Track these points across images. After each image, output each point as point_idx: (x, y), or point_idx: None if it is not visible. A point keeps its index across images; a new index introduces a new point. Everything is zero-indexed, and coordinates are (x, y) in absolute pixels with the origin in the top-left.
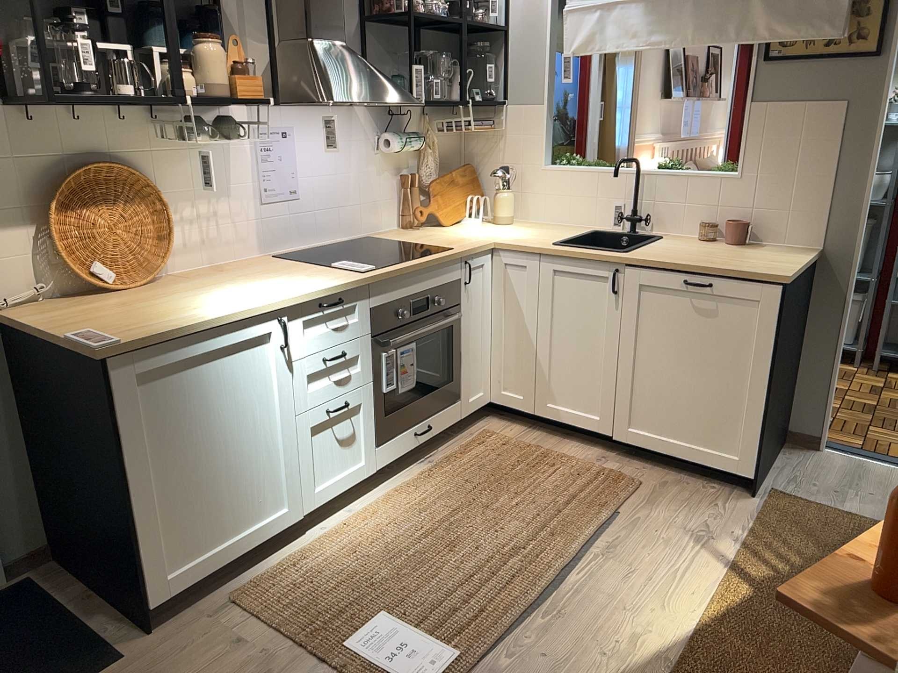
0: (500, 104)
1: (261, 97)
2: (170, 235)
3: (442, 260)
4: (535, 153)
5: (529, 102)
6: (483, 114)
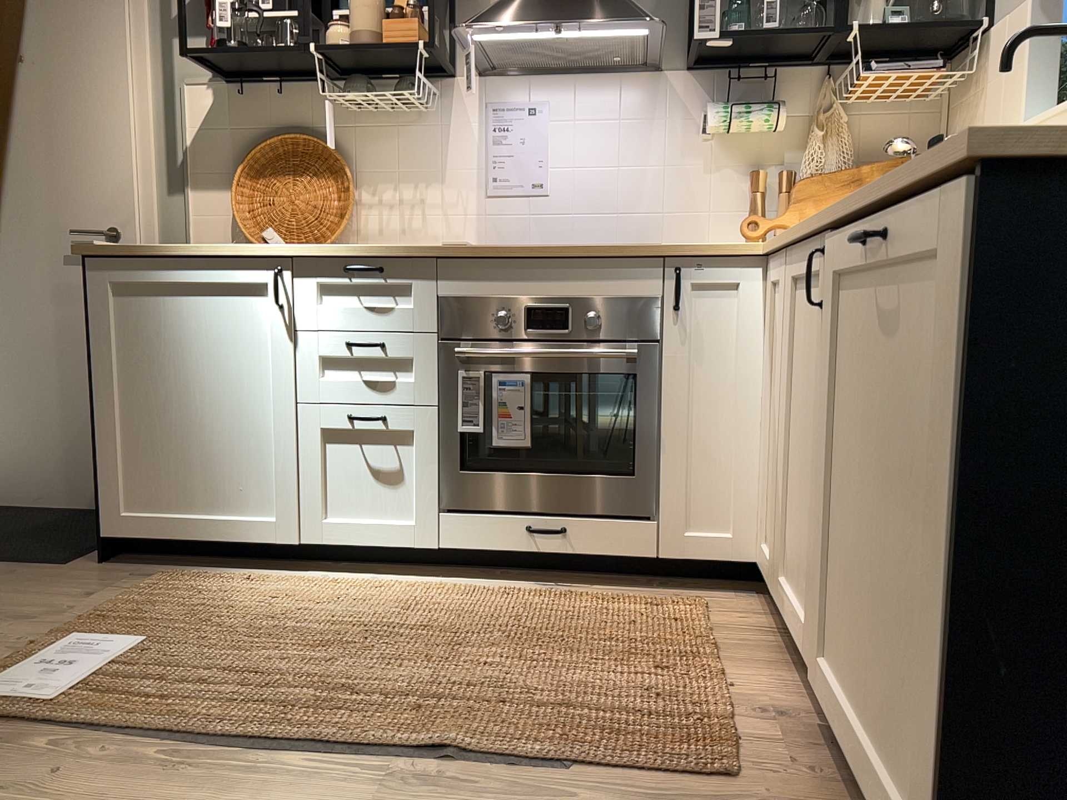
0: (978, 34)
1: (414, 43)
2: (346, 211)
3: (603, 252)
4: (1012, 104)
5: (1013, 8)
6: (962, 63)
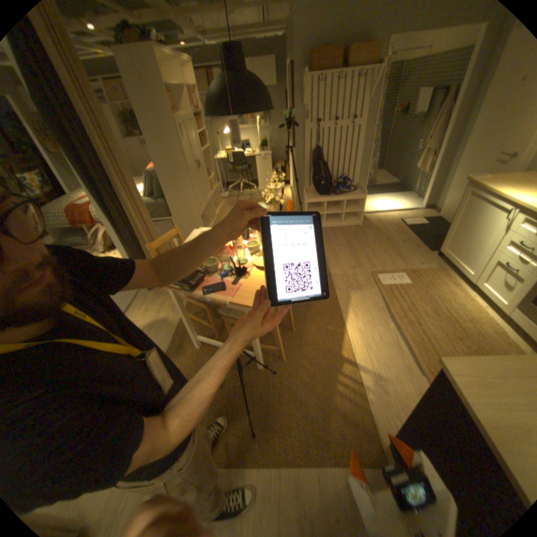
0: None
1: None
2: None
3: None
4: None
5: None
6: None
